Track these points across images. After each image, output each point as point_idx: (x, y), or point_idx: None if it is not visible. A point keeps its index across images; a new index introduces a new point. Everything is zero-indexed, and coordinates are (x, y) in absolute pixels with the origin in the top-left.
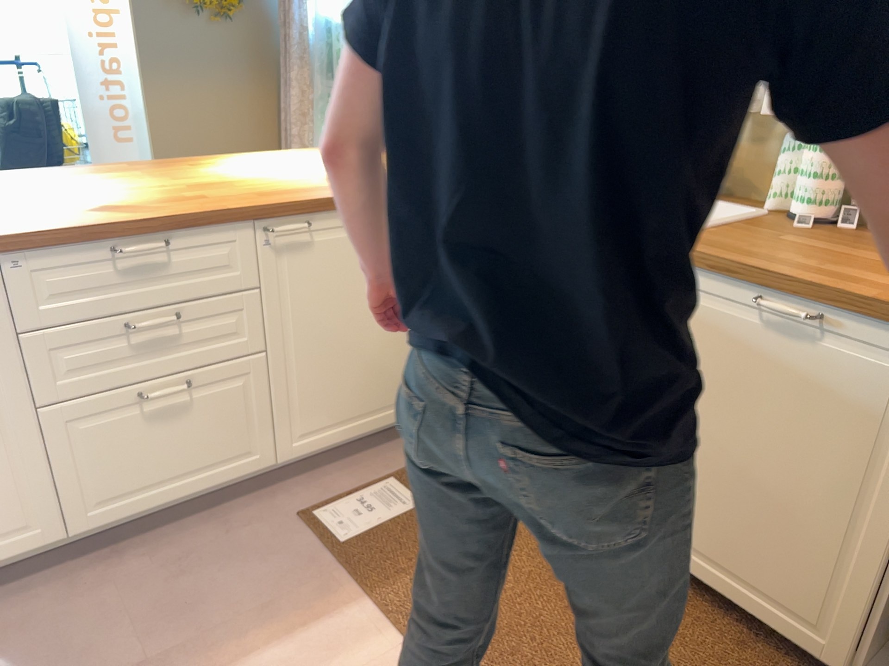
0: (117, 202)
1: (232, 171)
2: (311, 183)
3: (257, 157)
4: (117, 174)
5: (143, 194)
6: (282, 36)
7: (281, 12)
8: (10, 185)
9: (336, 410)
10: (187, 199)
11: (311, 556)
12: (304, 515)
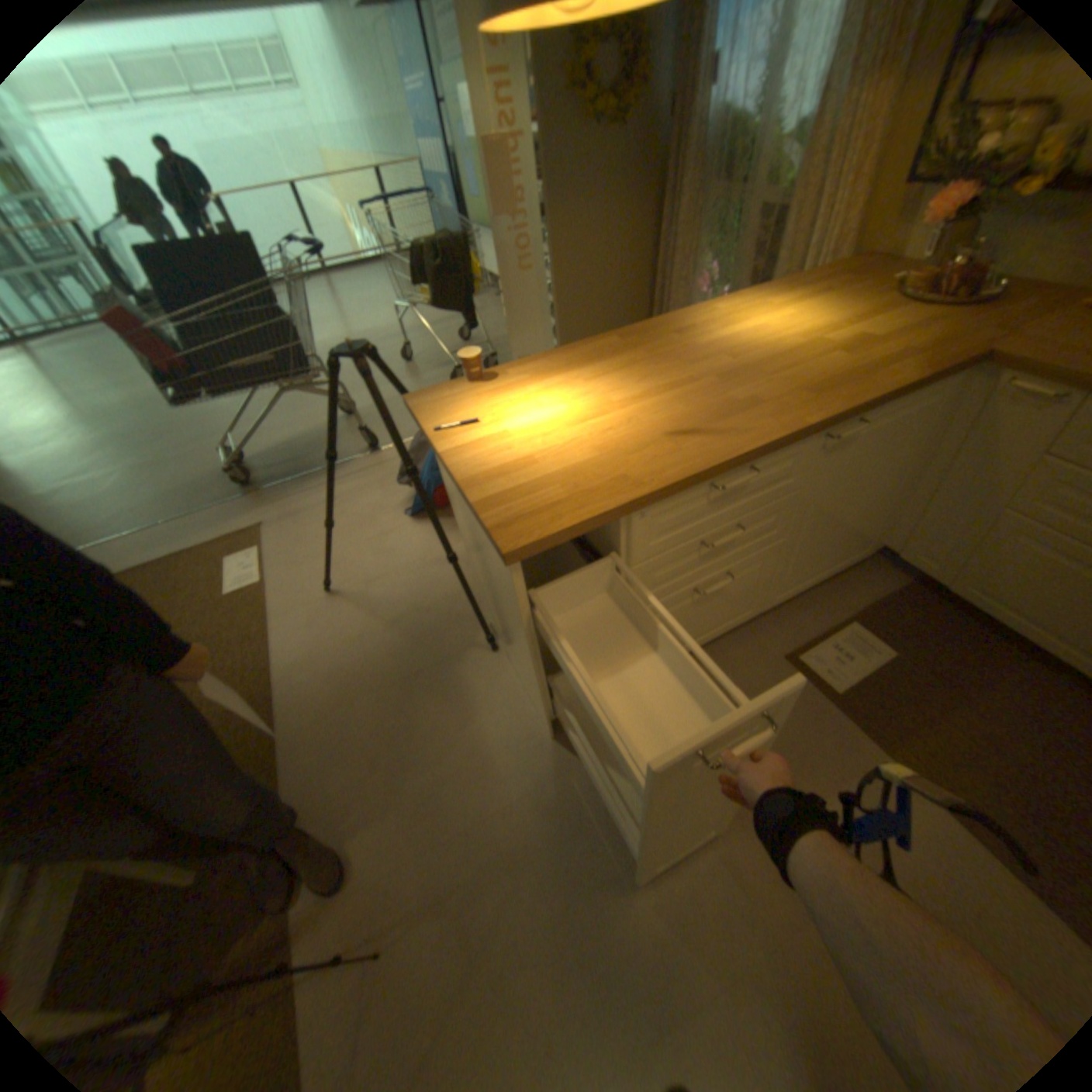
0: (679, 416)
1: (726, 341)
2: (837, 360)
3: (721, 308)
4: (623, 357)
5: (688, 397)
6: (672, 133)
7: (673, 103)
8: (547, 385)
9: (814, 569)
10: (744, 406)
11: (818, 707)
12: (793, 661)
